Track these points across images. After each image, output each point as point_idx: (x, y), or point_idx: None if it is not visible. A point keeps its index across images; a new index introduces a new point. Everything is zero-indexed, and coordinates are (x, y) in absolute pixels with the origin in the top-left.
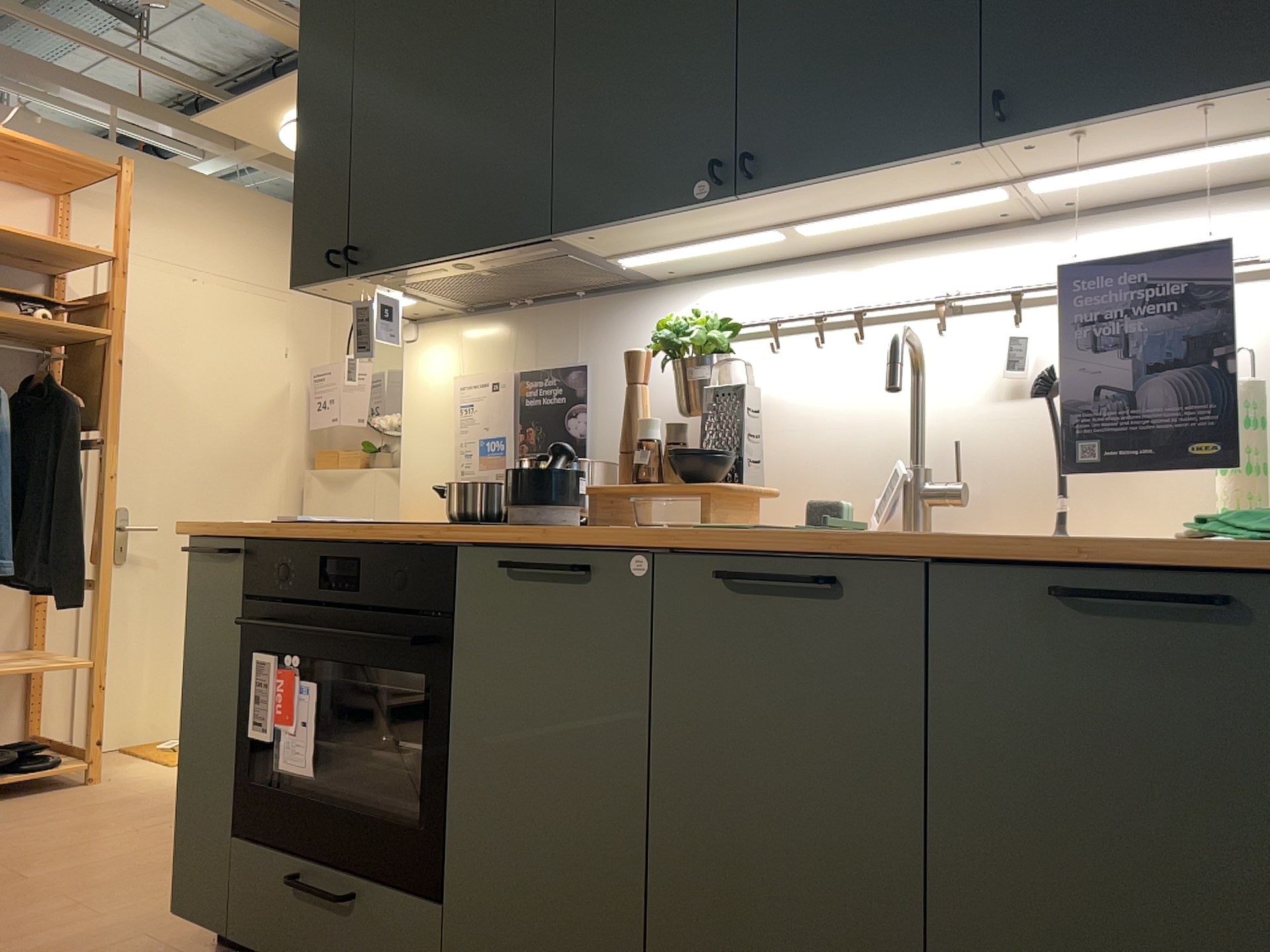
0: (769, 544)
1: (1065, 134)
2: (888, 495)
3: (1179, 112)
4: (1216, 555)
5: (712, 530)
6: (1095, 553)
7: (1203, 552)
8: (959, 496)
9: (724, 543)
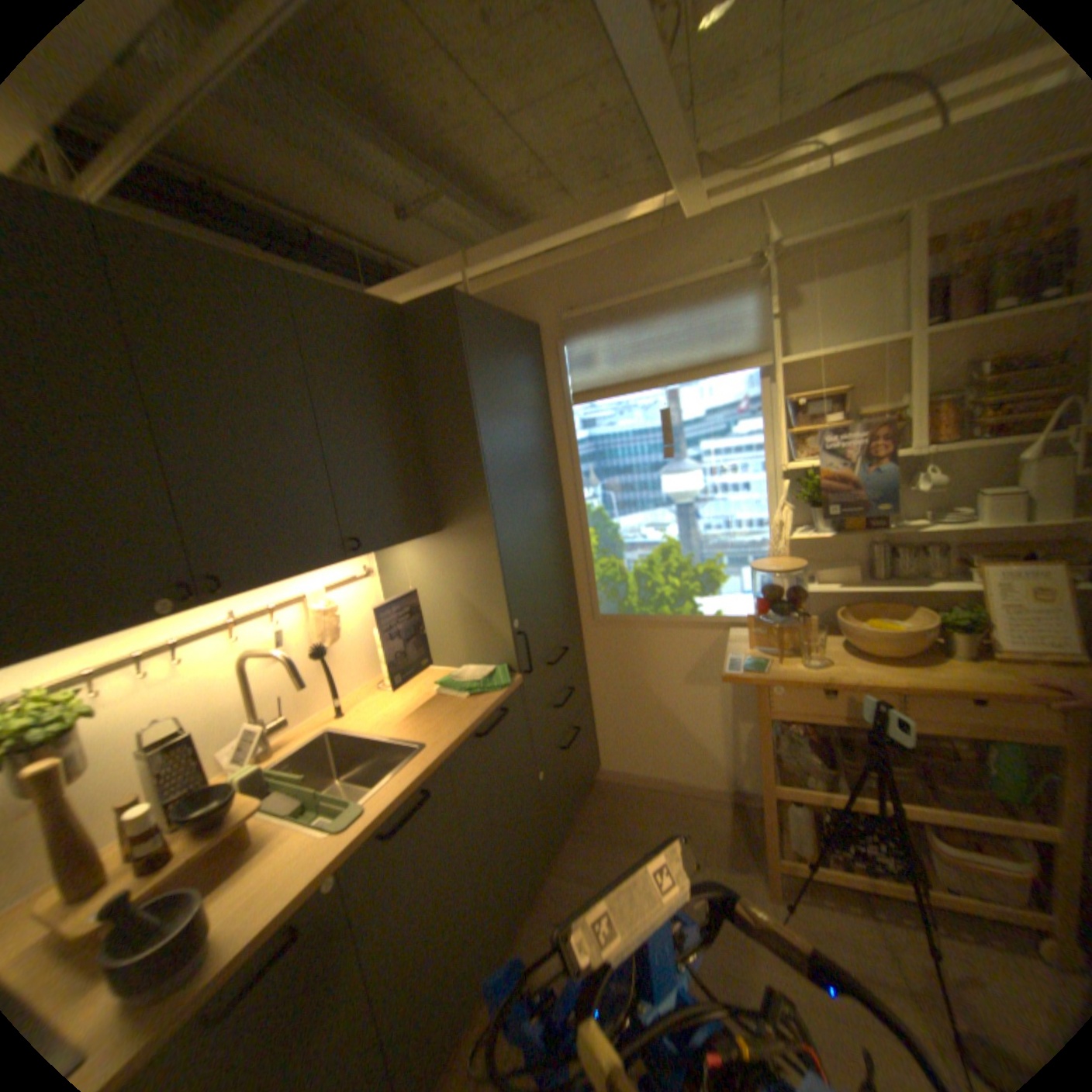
0: (389, 804)
1: (368, 553)
2: (241, 749)
3: (398, 544)
4: (494, 700)
5: (353, 825)
6: (483, 718)
7: (500, 702)
8: (282, 725)
9: (379, 822)
